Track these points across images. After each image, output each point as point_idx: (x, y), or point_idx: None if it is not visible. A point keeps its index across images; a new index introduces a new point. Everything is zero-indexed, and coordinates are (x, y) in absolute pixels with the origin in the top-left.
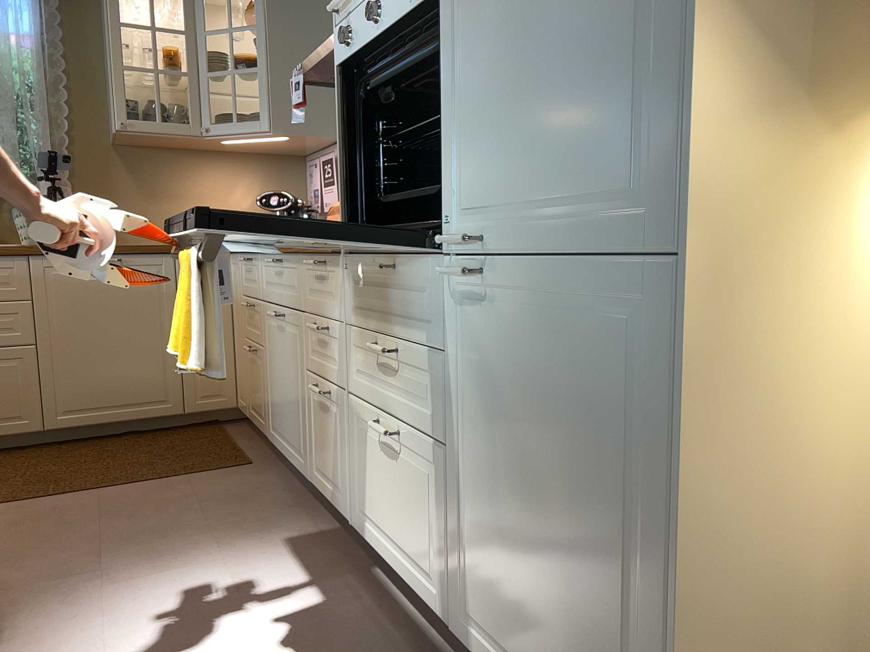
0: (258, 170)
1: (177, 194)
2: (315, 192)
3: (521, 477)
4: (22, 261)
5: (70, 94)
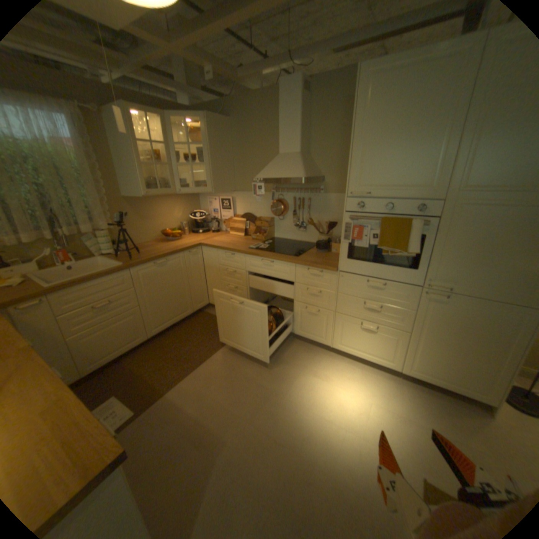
0: (183, 200)
1: (154, 217)
2: (215, 211)
3: (452, 342)
4: (127, 272)
5: (97, 173)
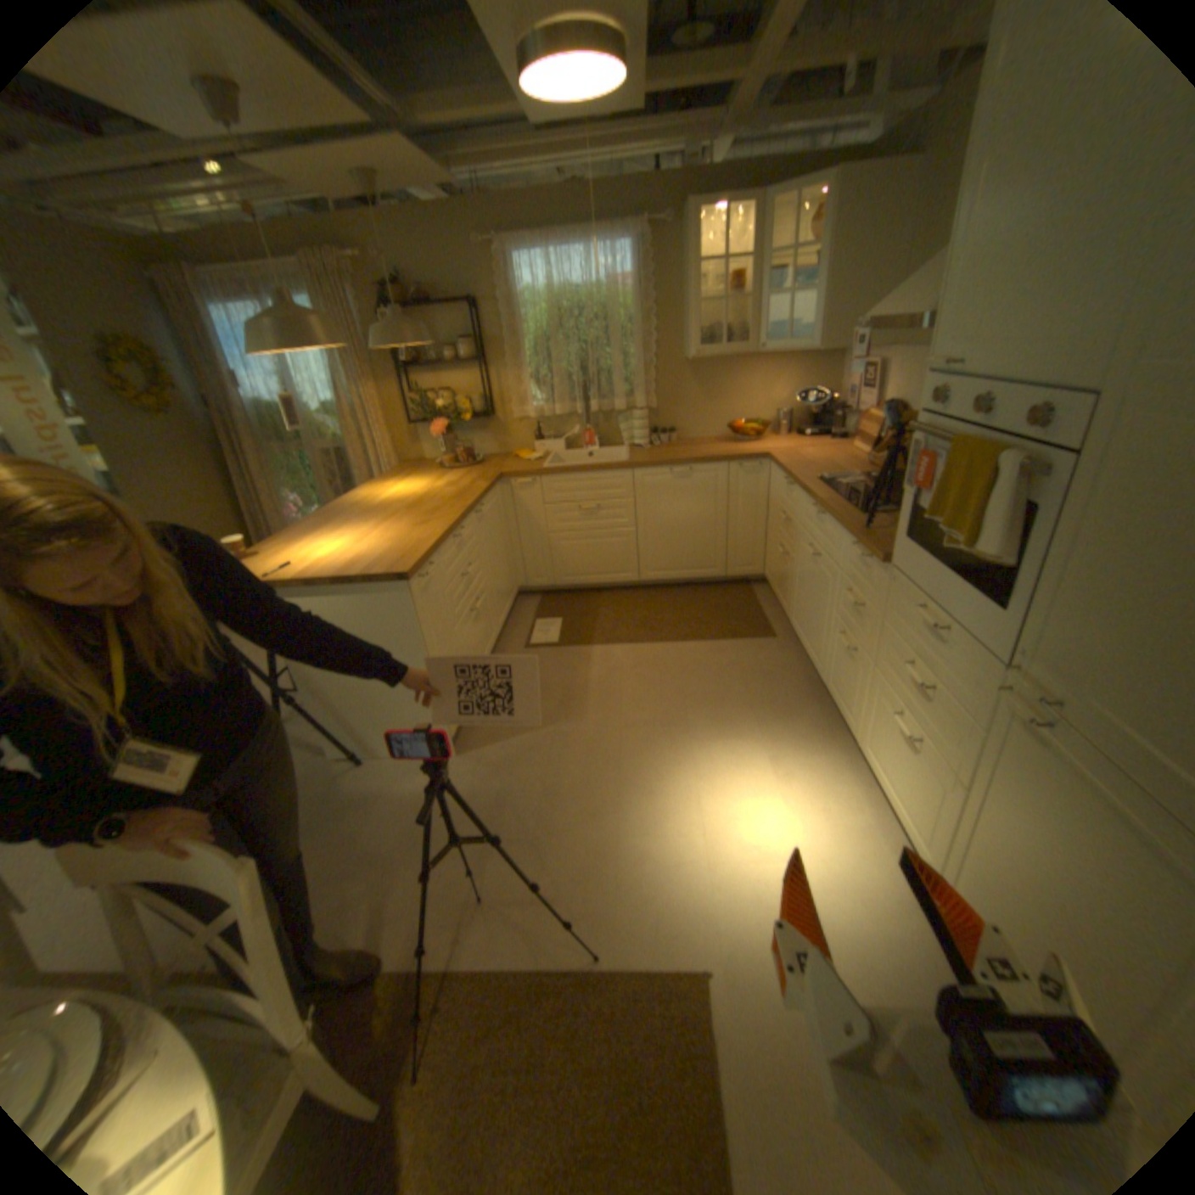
0: (798, 364)
1: (728, 394)
2: (851, 390)
3: (1030, 873)
4: (627, 472)
5: (655, 320)
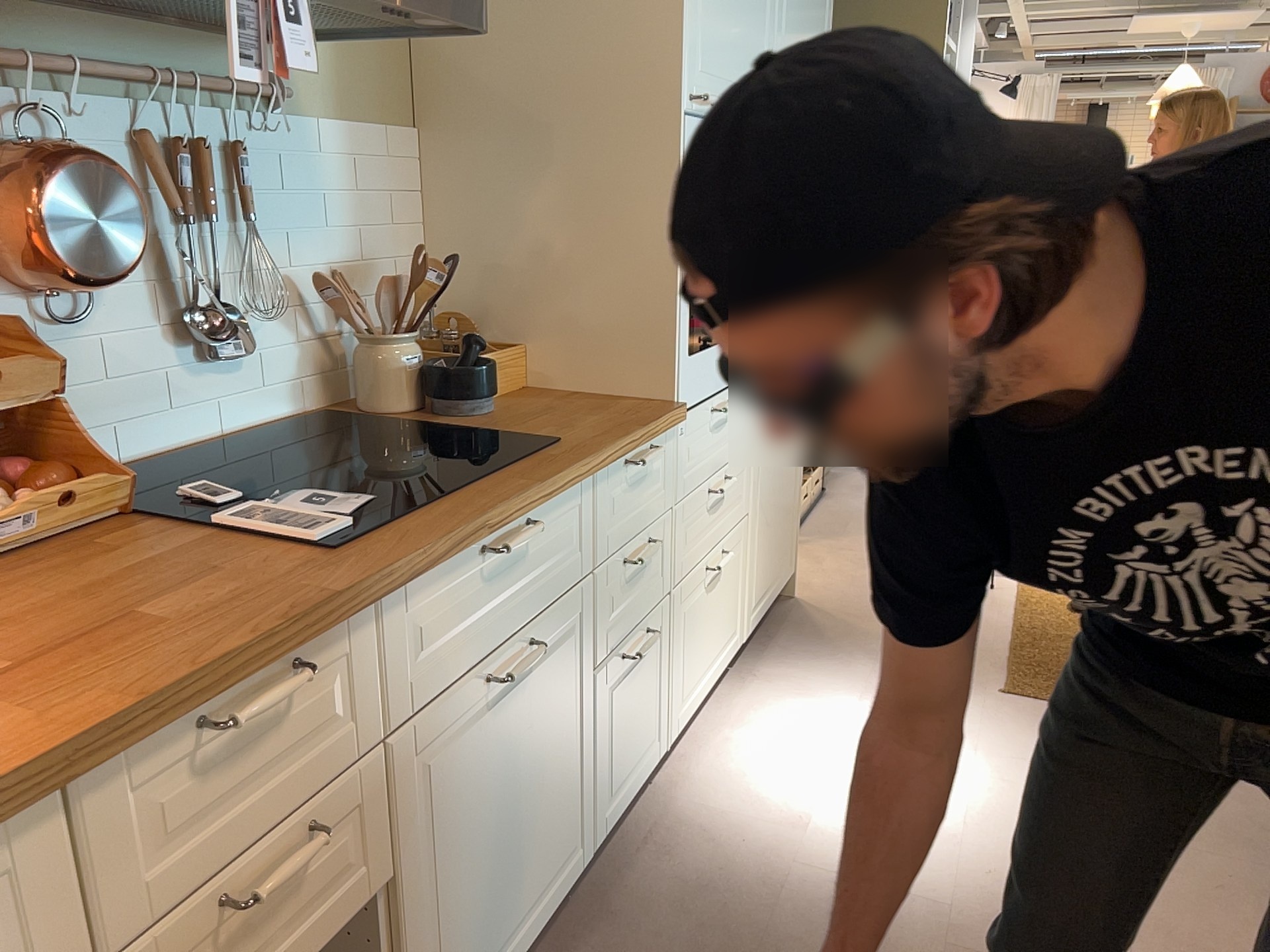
0: None
1: None
2: None
3: (775, 479)
4: None
5: None
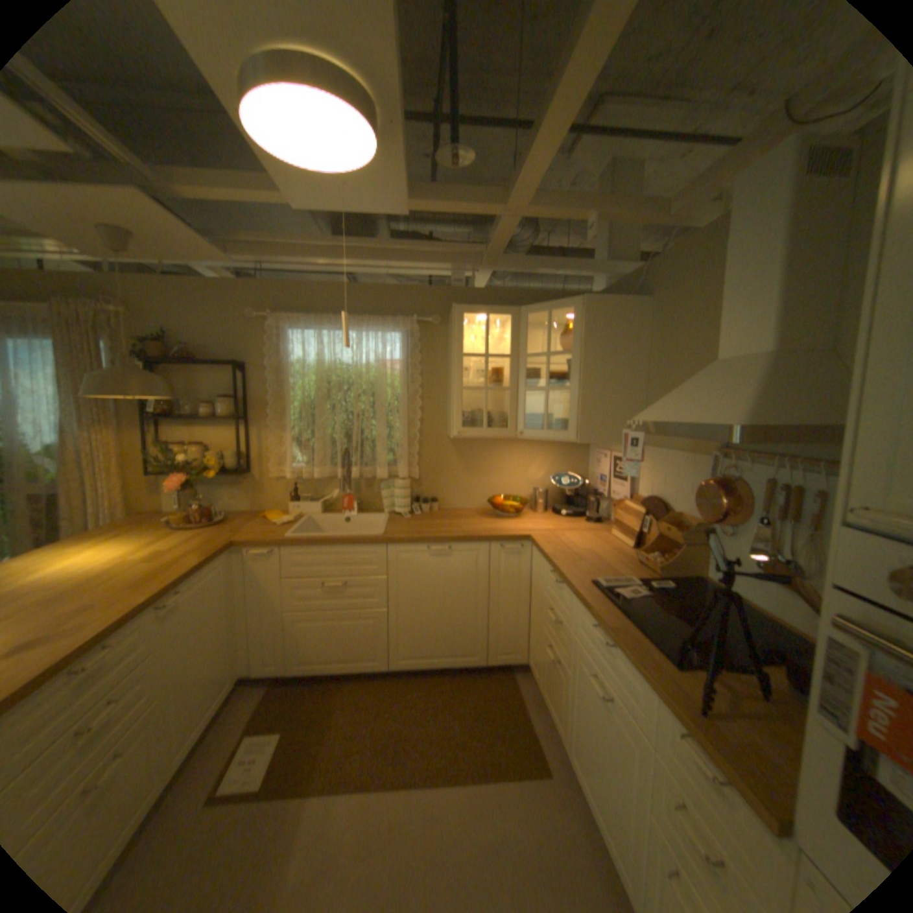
0: (551, 449)
1: (489, 469)
2: (603, 478)
3: None
4: (382, 547)
5: (423, 400)
